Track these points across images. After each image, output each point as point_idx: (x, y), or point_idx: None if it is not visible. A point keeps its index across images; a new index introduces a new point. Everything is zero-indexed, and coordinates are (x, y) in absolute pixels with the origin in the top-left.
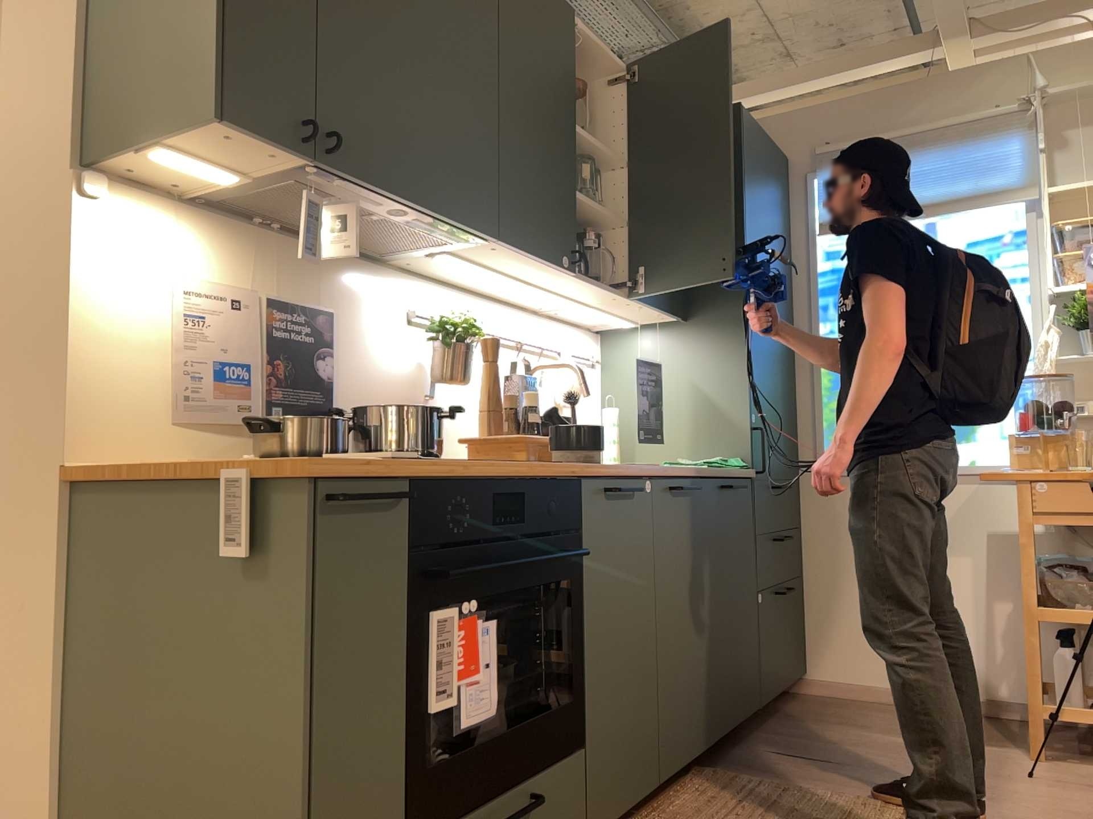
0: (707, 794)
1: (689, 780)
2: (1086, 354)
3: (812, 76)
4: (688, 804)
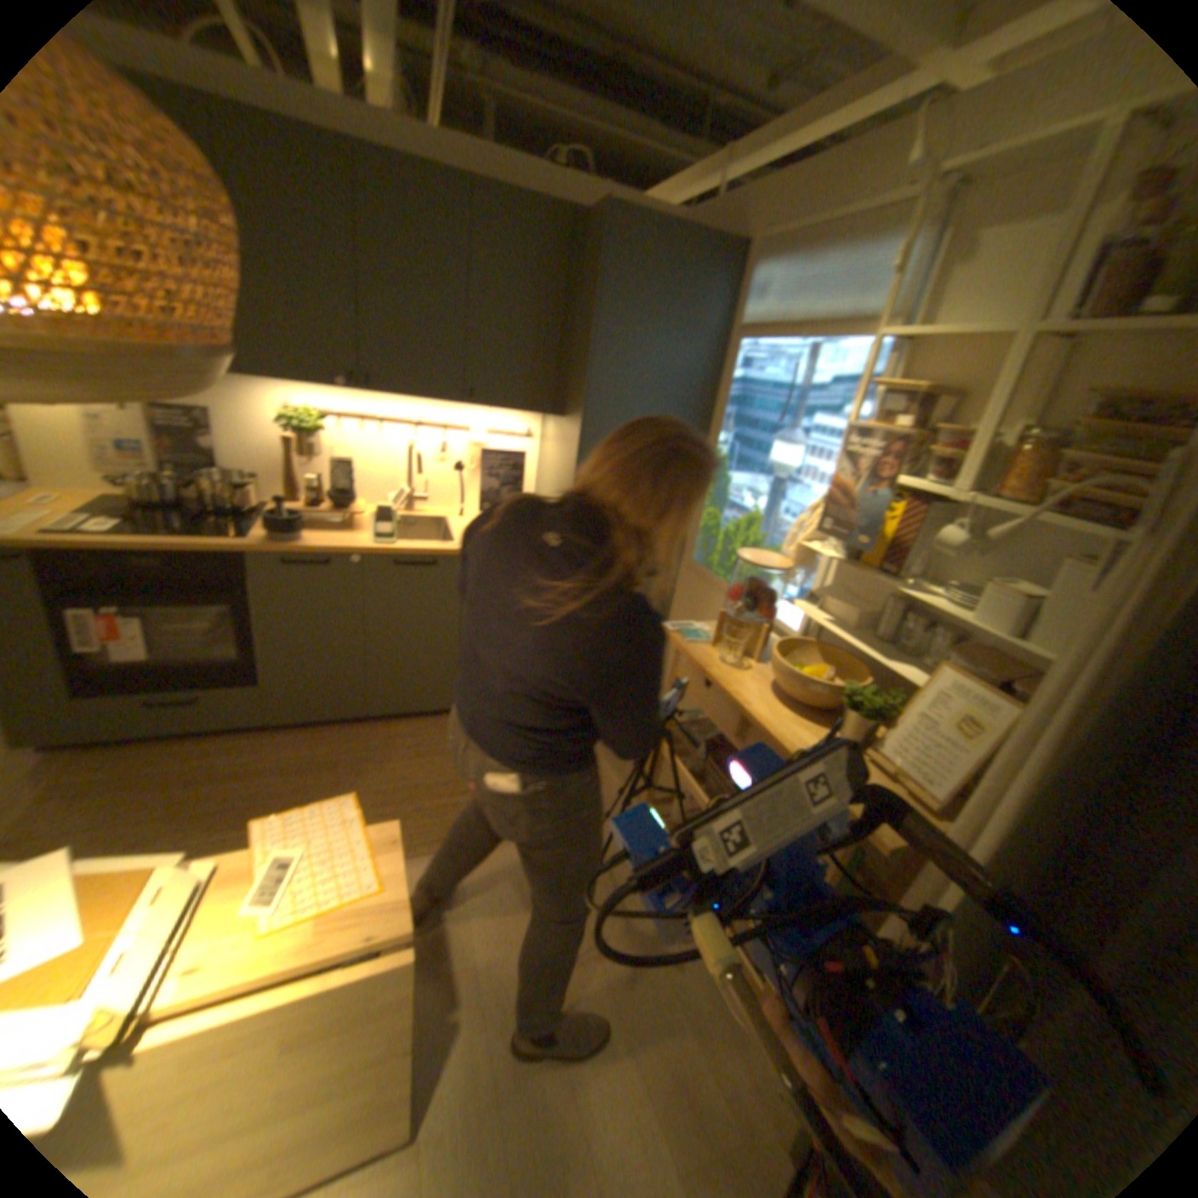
0: (414, 735)
1: (428, 723)
2: (838, 549)
3: (798, 121)
4: (392, 735)
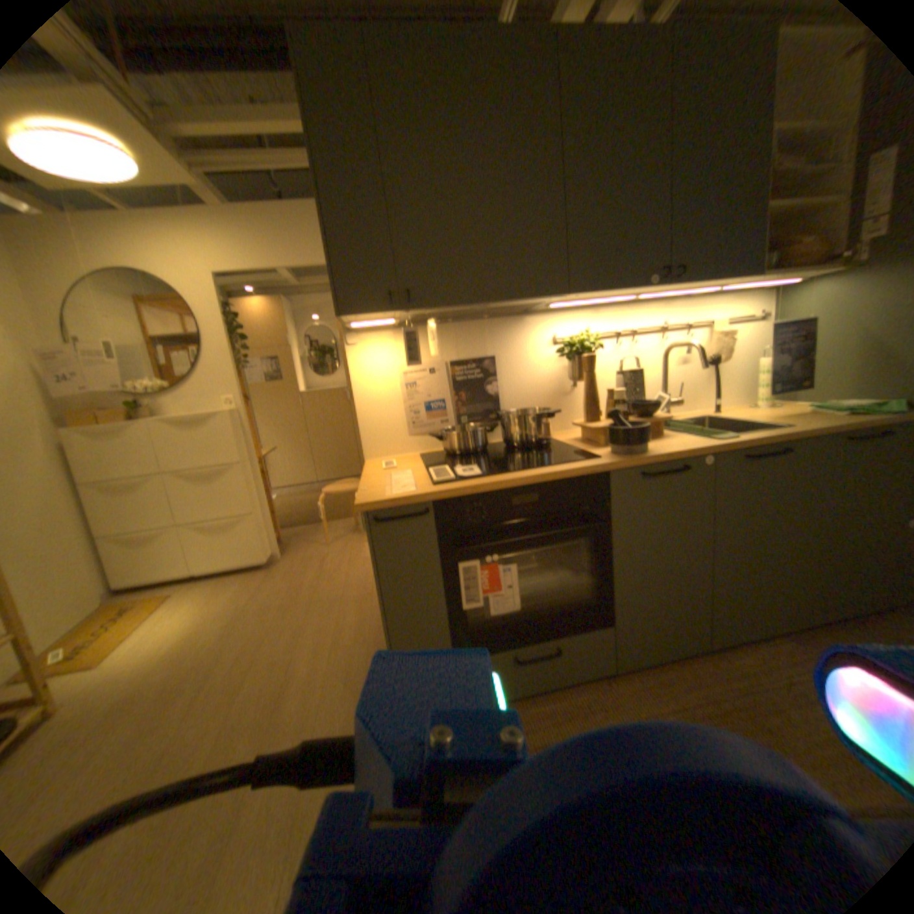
0: (770, 664)
1: (766, 646)
2: None
3: None
4: (744, 666)
